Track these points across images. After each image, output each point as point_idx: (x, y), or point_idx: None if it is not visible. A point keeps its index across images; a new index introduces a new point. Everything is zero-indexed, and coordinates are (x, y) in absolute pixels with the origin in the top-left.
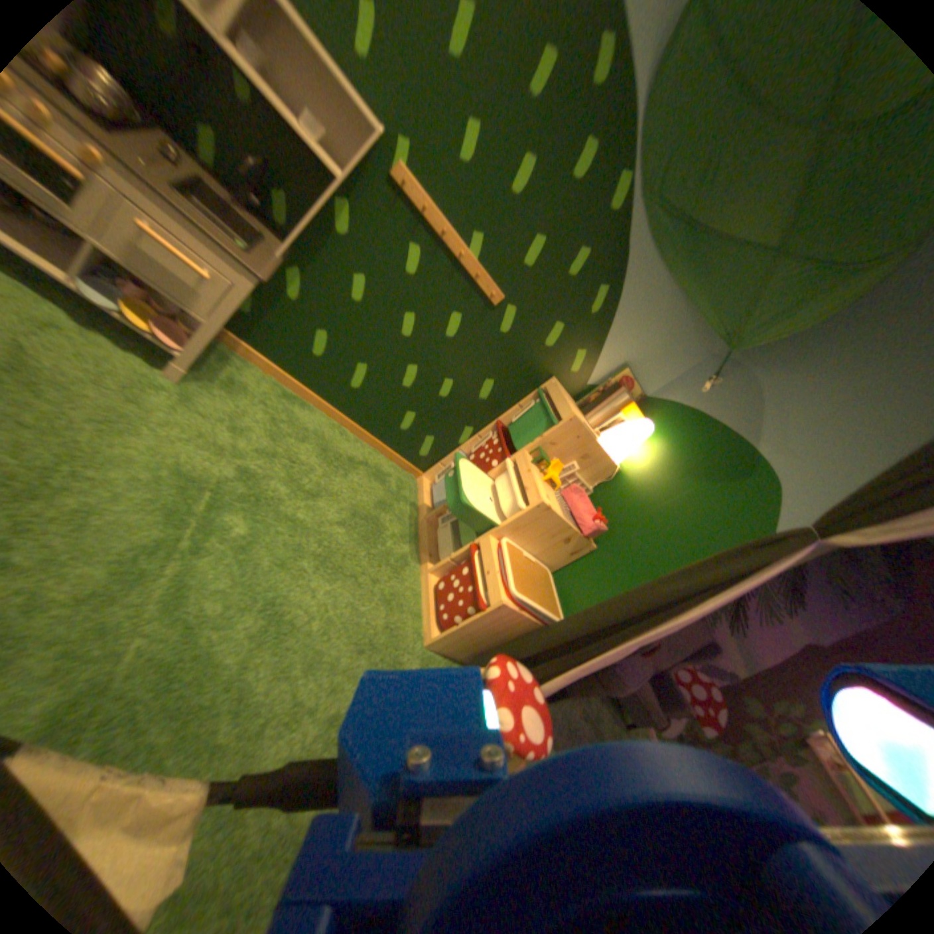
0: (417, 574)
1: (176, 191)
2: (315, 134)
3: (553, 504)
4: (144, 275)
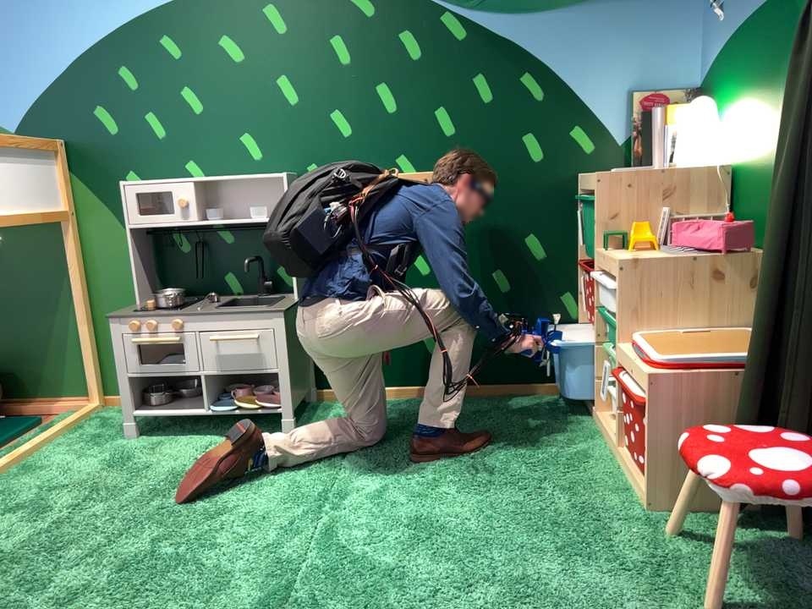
0: (612, 460)
1: (218, 308)
2: (266, 215)
3: (657, 255)
4: (231, 370)
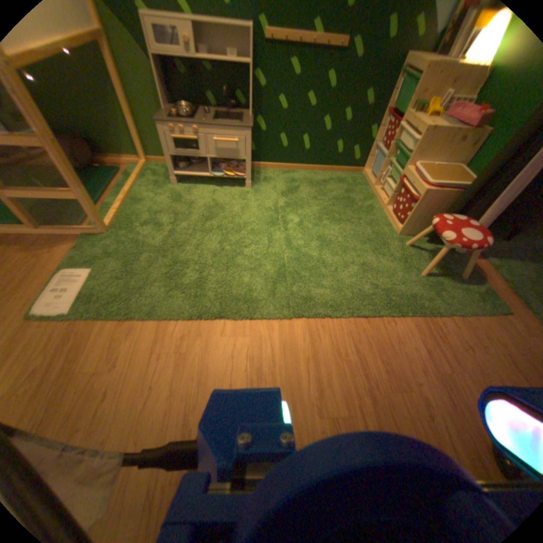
0: (380, 209)
1: (213, 119)
2: (232, 53)
3: (440, 122)
4: (222, 155)
